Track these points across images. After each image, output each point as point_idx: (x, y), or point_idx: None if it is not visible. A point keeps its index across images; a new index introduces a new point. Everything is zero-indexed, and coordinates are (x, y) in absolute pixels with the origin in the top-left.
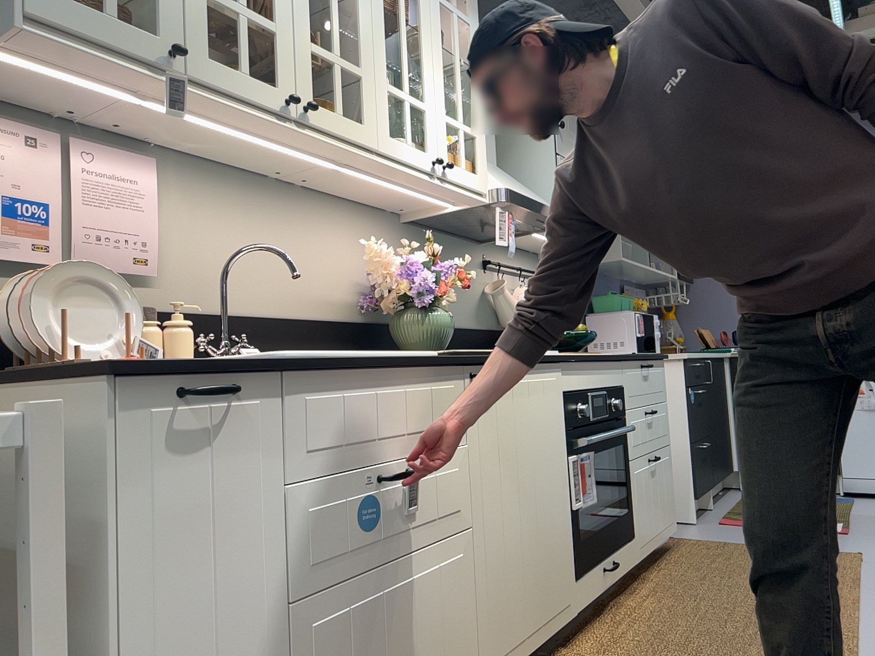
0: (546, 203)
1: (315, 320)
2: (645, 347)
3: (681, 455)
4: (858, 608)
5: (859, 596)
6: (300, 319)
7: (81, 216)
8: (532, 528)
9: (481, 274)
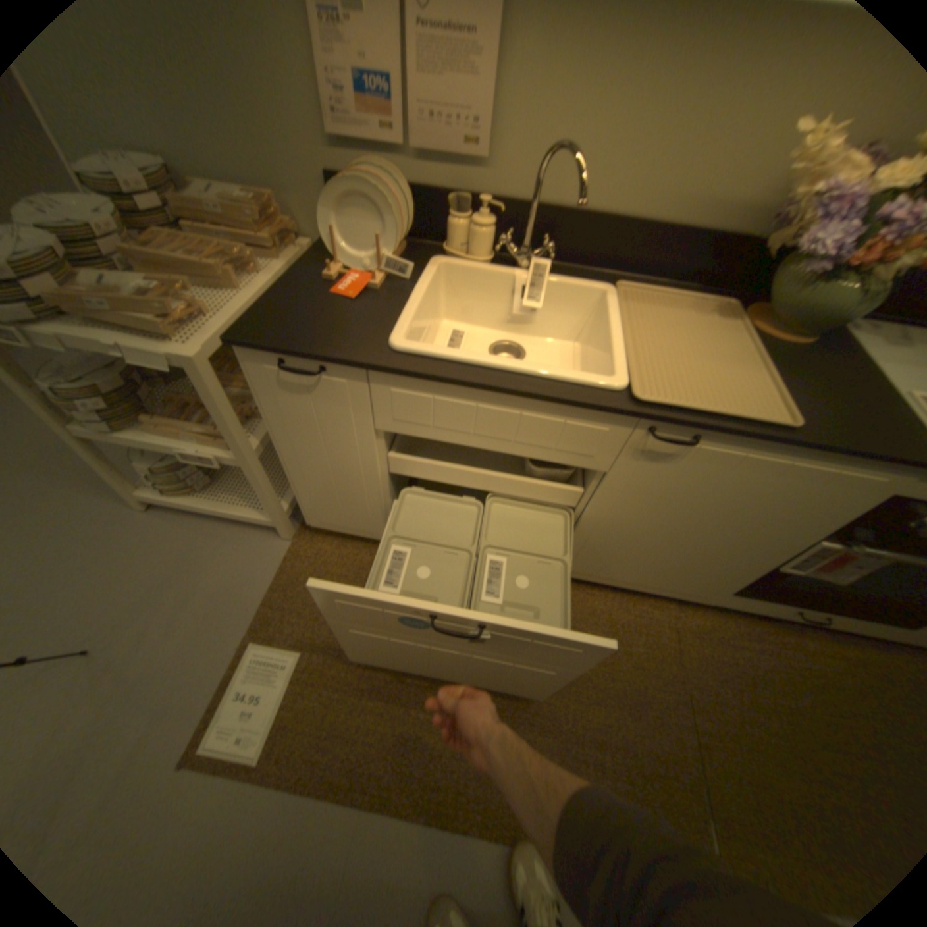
0: None
1: (684, 226)
2: None
3: None
4: None
5: None
6: (658, 222)
7: (416, 87)
8: (683, 550)
9: None
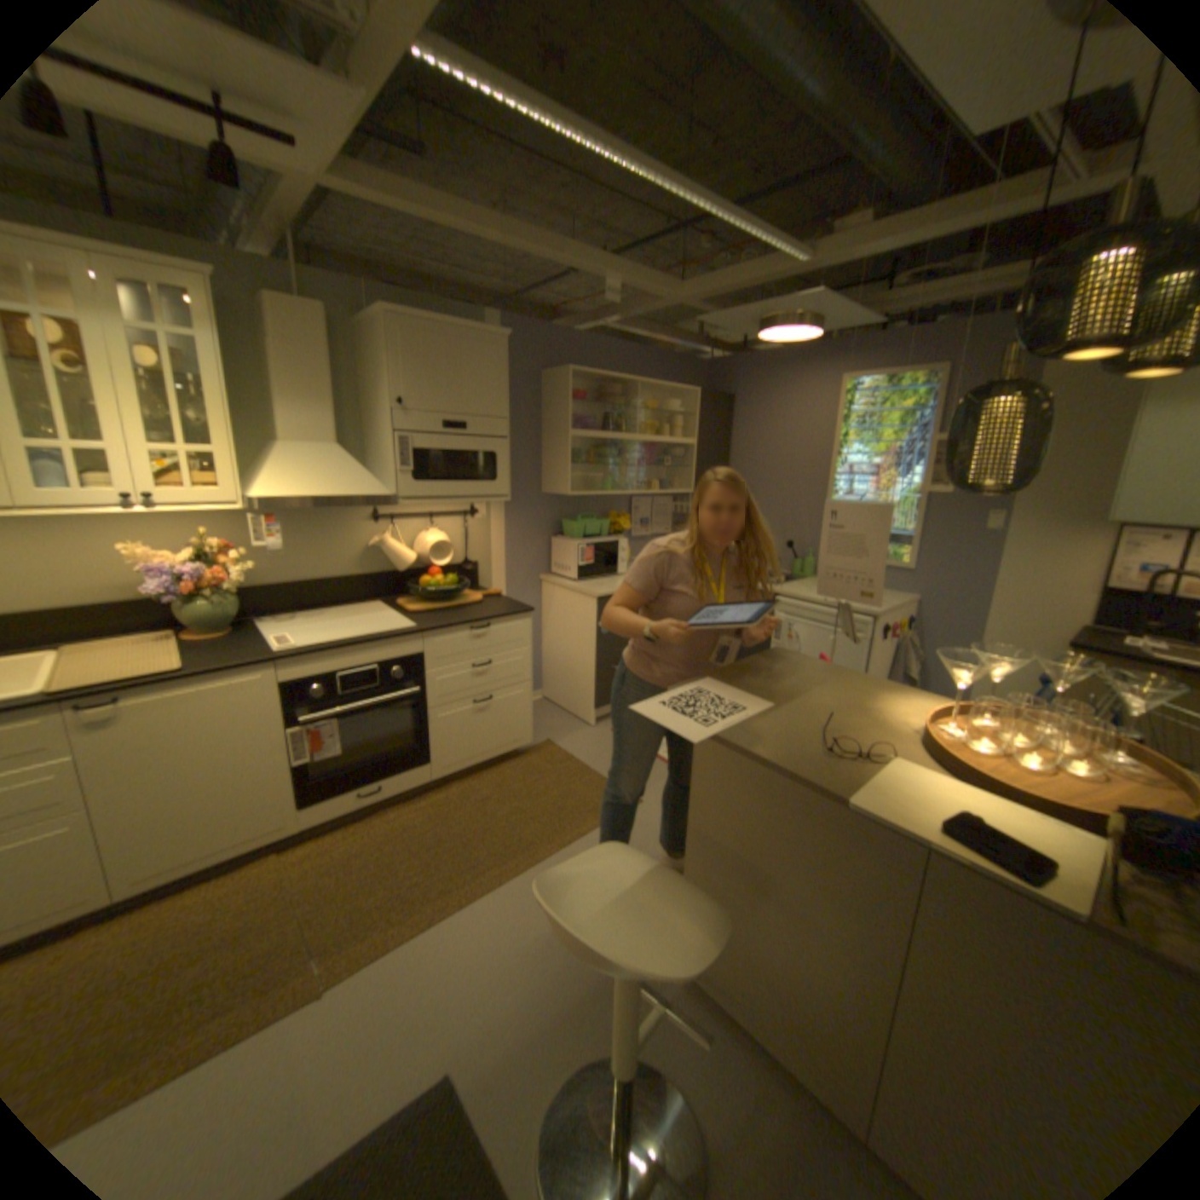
0: (358, 489)
1: (105, 604)
2: (592, 574)
3: (590, 673)
4: (521, 872)
5: (549, 857)
6: (82, 606)
7: None
8: (208, 791)
9: (366, 527)
